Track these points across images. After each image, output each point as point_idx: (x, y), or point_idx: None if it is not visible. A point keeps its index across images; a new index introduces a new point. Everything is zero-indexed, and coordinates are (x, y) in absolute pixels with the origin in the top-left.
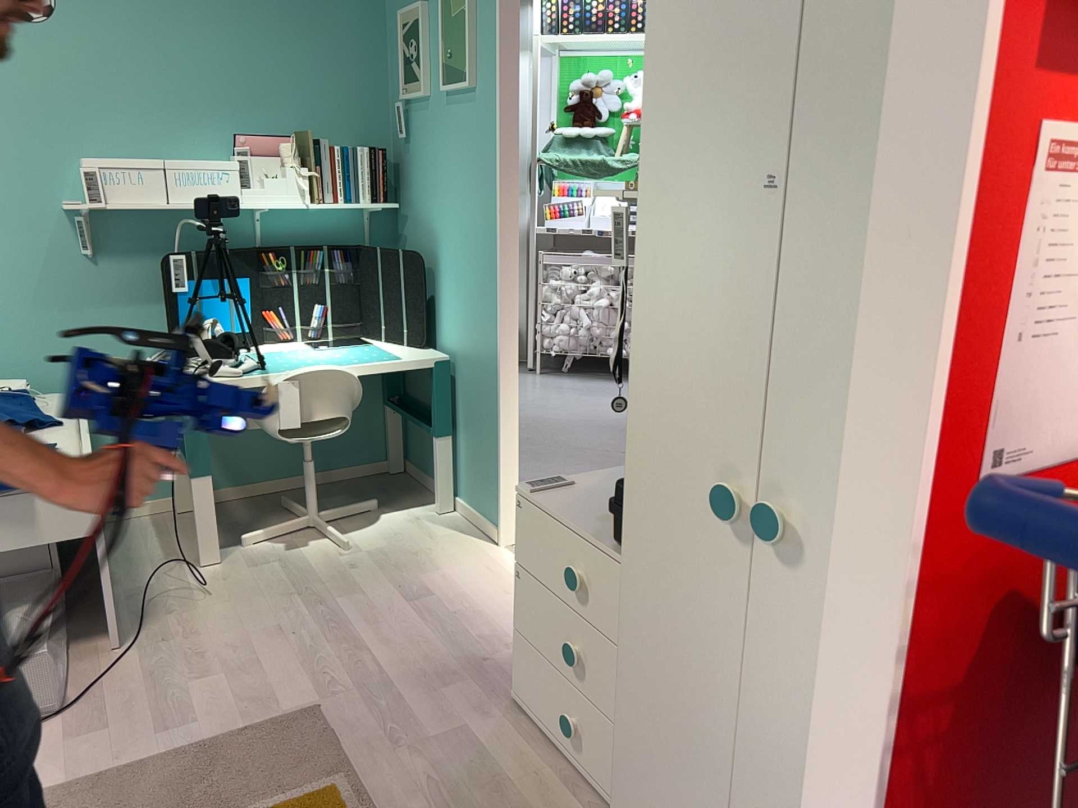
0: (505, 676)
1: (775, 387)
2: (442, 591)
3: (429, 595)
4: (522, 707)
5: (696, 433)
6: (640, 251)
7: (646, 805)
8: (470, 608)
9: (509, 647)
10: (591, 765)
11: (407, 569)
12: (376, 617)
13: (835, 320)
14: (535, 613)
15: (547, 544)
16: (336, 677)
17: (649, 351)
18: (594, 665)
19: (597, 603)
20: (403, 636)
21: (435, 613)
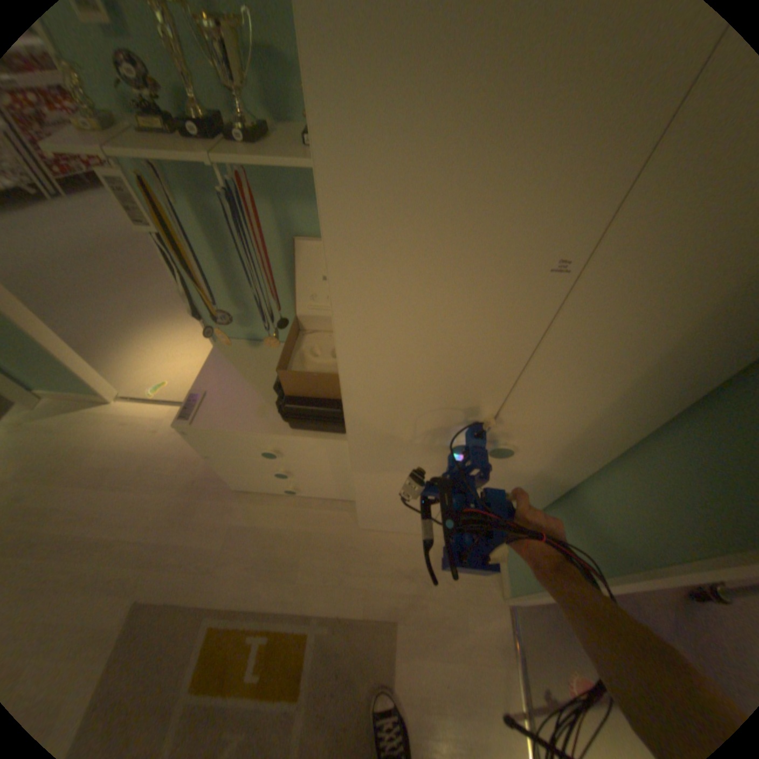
0: (213, 481)
1: (513, 399)
2: (110, 462)
3: (107, 472)
4: (243, 490)
5: (425, 422)
6: (342, 325)
7: (382, 515)
8: (144, 459)
9: (195, 463)
10: (308, 493)
11: (65, 467)
12: (90, 516)
13: (592, 368)
14: (234, 466)
15: (229, 443)
16: (120, 575)
17: (368, 389)
18: (299, 471)
19: (292, 455)
20: (127, 512)
21: (126, 480)
